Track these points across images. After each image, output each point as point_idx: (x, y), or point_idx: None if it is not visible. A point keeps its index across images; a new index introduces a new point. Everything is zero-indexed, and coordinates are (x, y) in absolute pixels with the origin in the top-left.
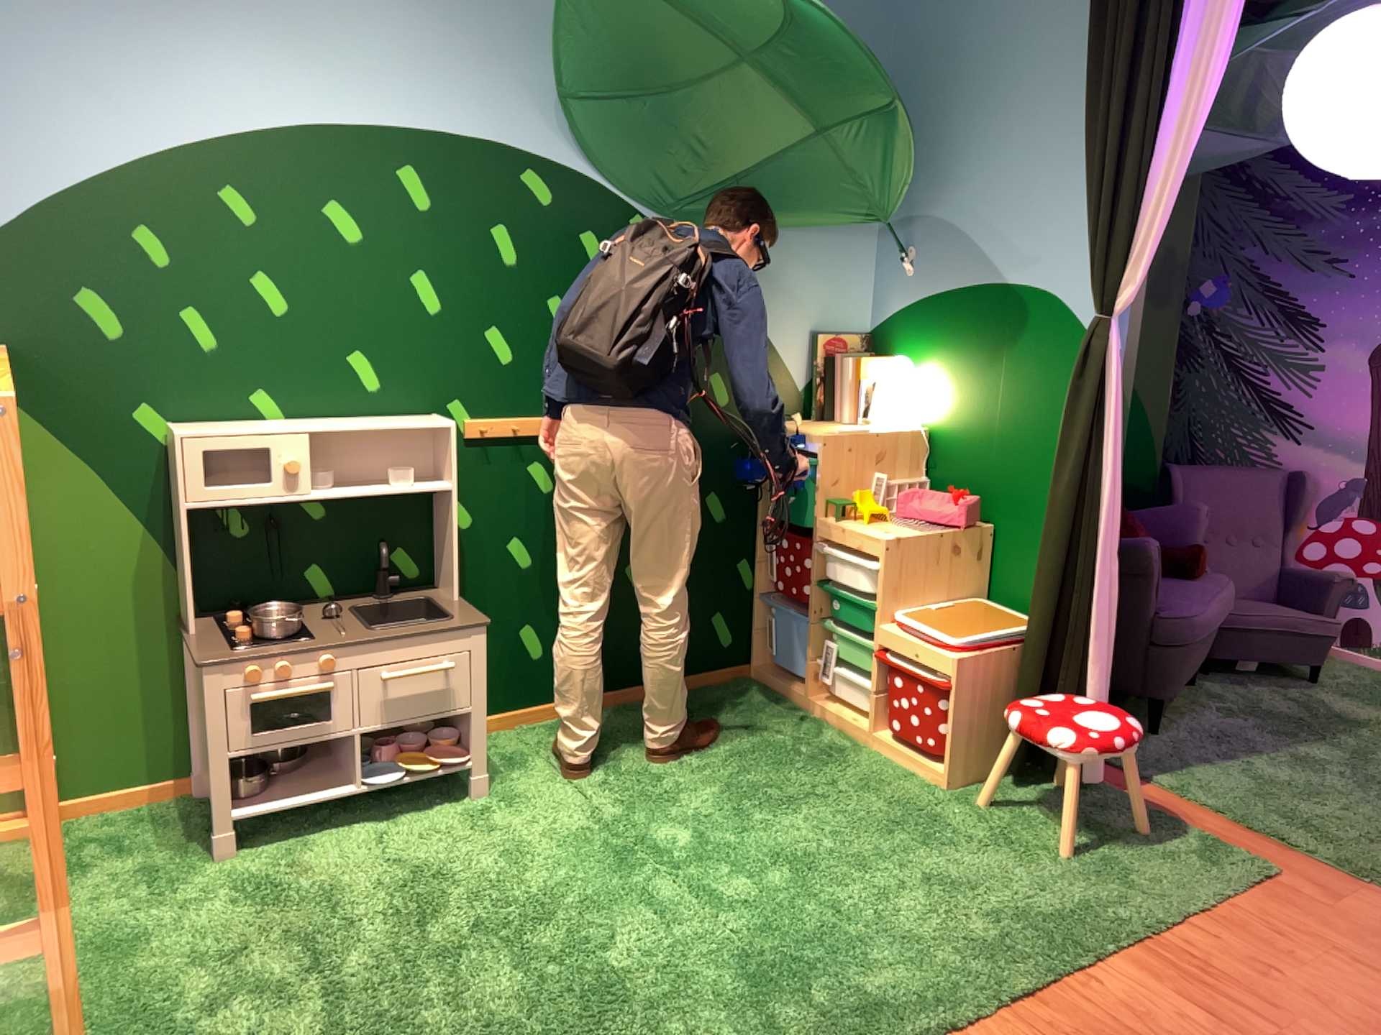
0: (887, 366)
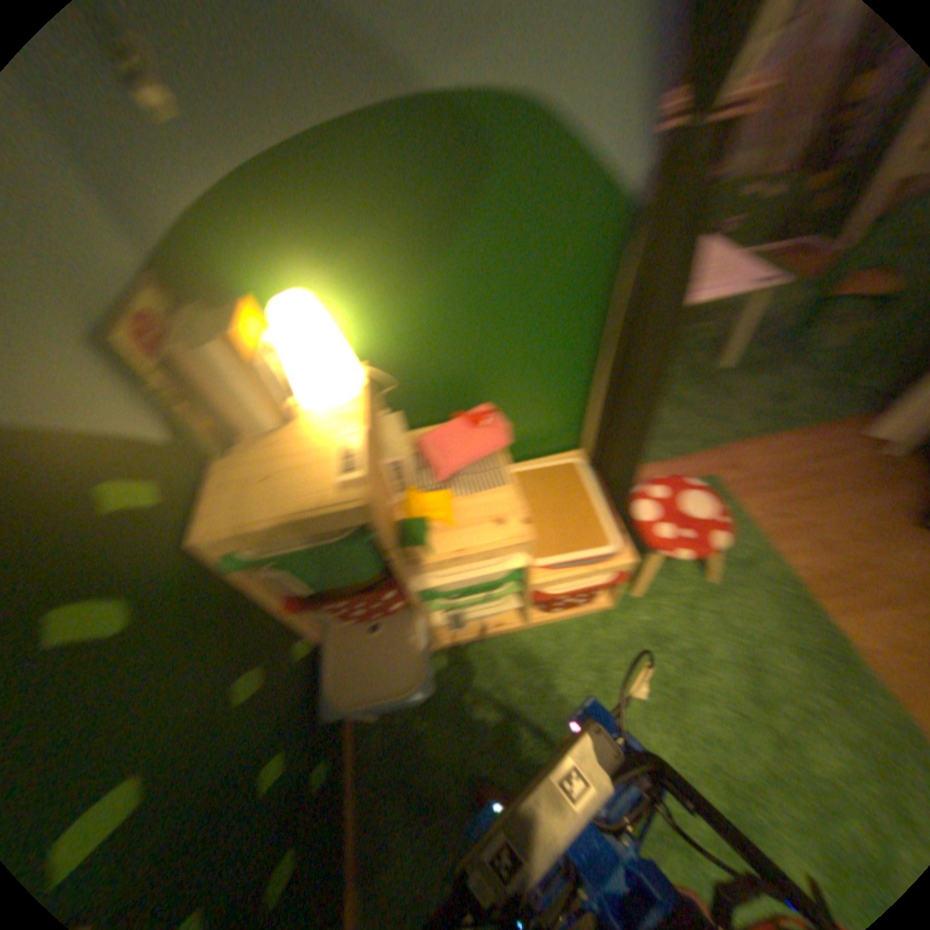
0: (290, 306)
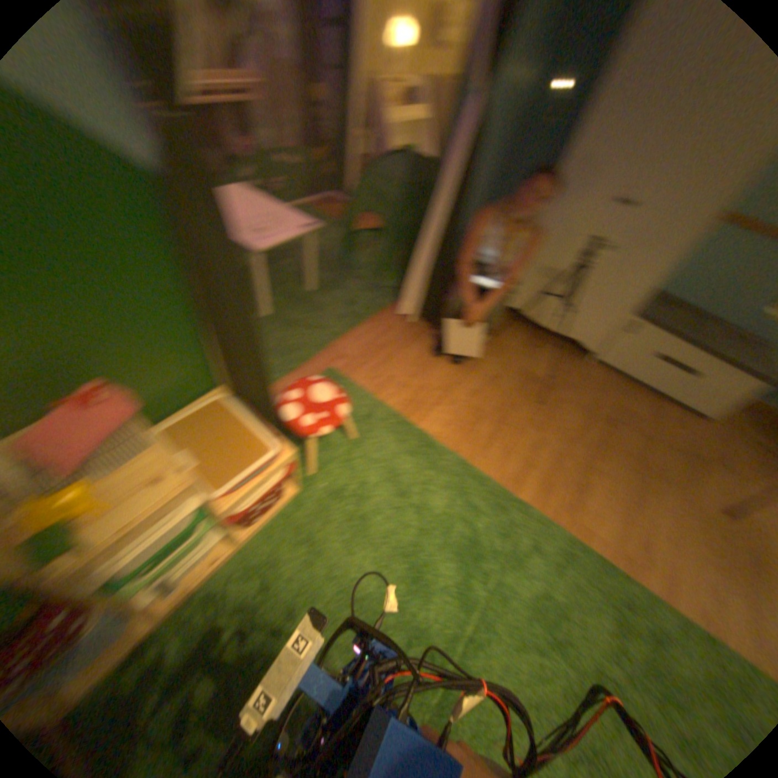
0: None
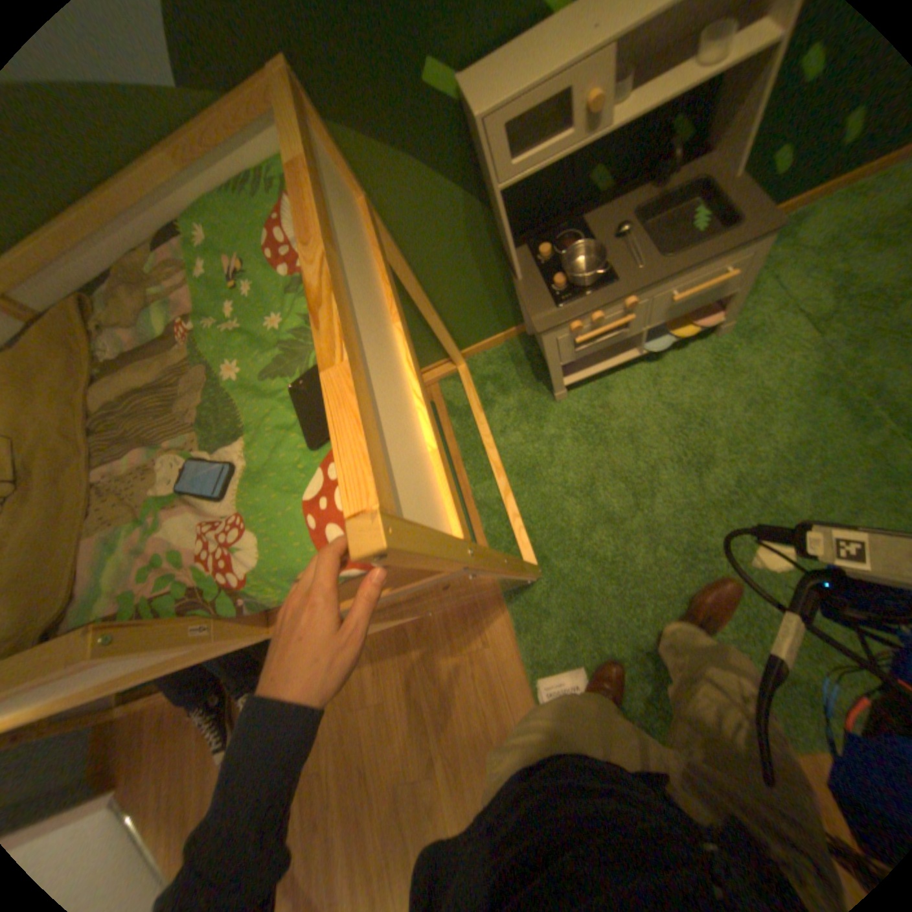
0: None
